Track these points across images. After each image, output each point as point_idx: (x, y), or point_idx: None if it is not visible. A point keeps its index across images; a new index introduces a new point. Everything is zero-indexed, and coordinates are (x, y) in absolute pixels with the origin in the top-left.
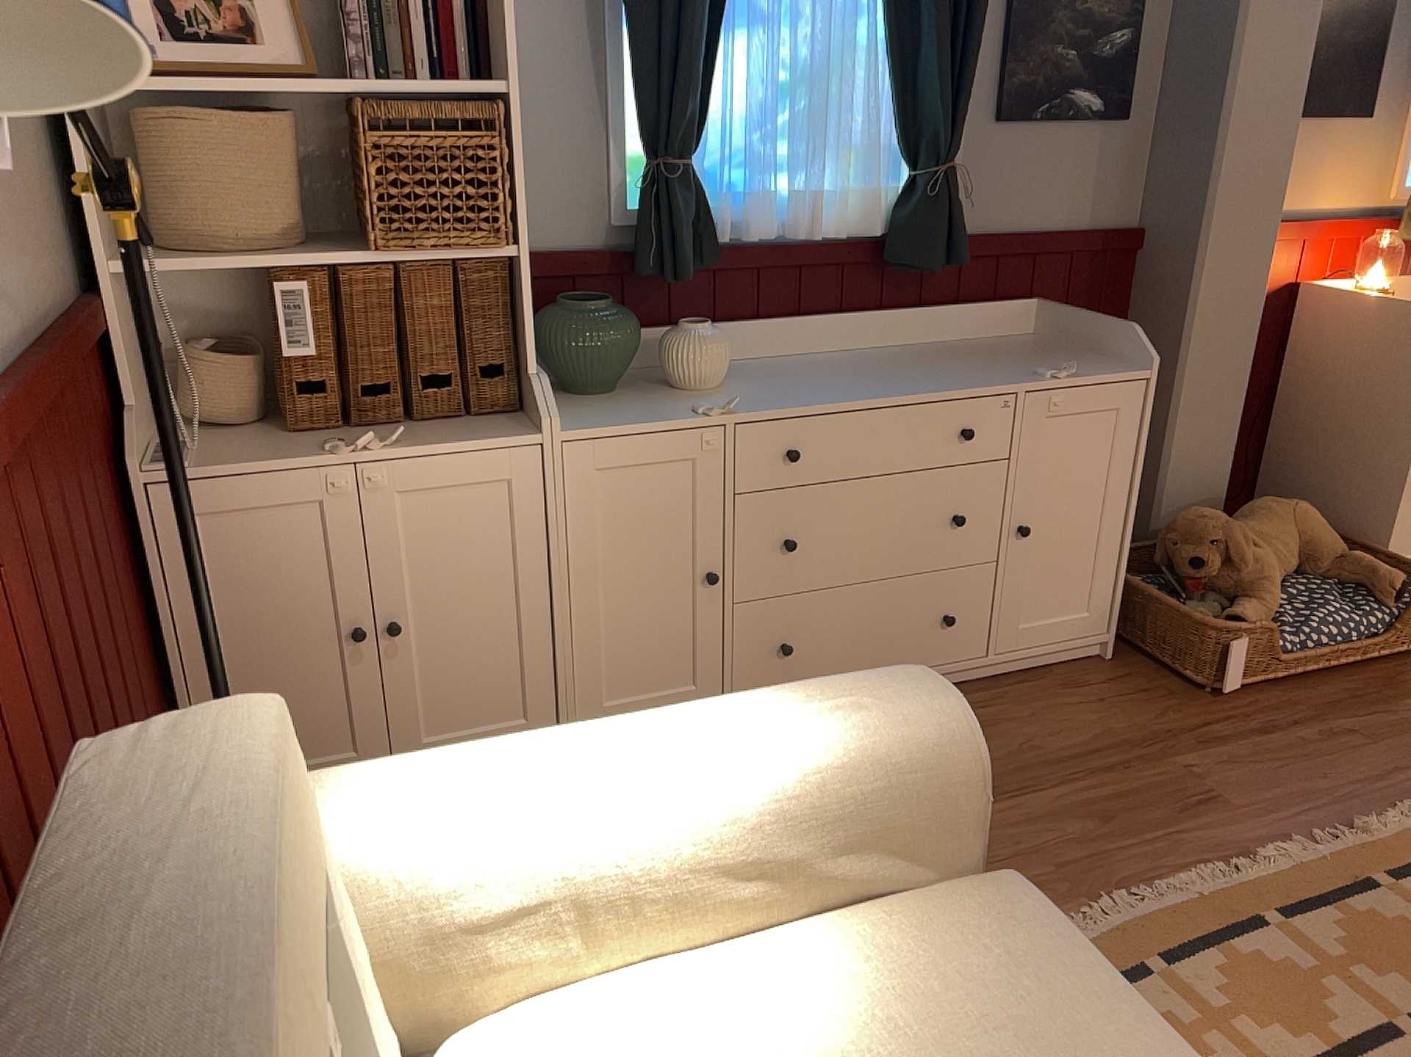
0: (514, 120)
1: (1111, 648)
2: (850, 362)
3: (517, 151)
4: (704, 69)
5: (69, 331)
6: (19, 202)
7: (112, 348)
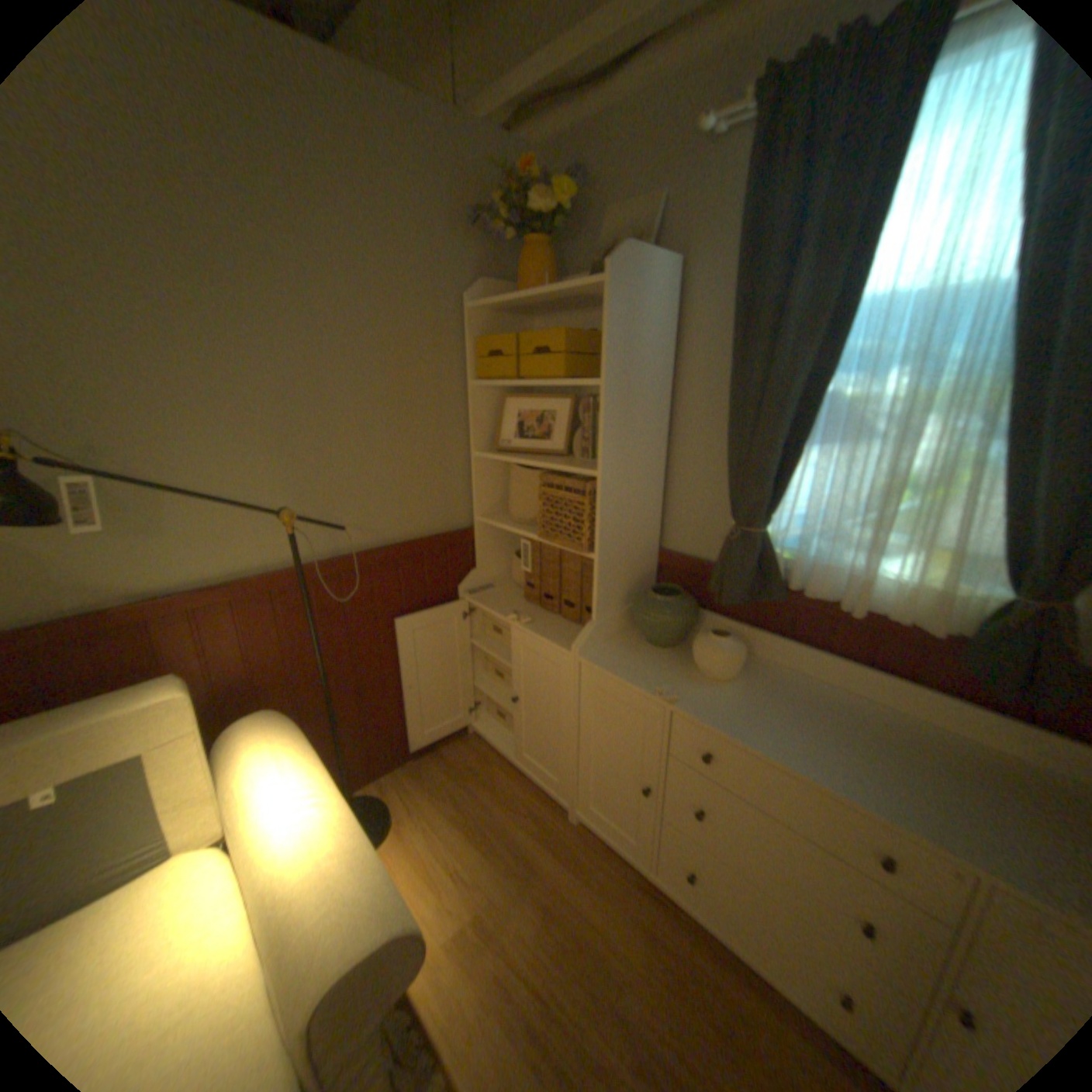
0: (602, 491)
1: None
2: (877, 726)
3: (601, 507)
4: (784, 470)
5: (422, 540)
6: (417, 496)
7: (477, 545)
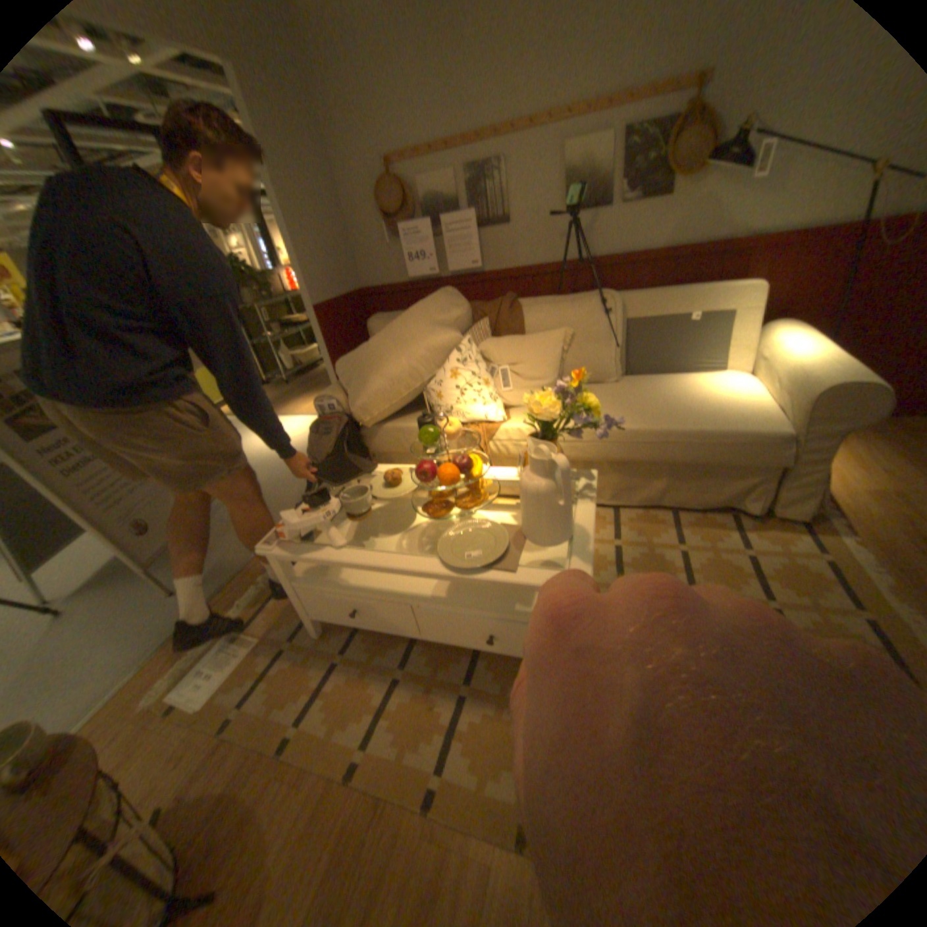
0: None
1: None
2: None
3: None
4: None
5: None
6: None
7: None
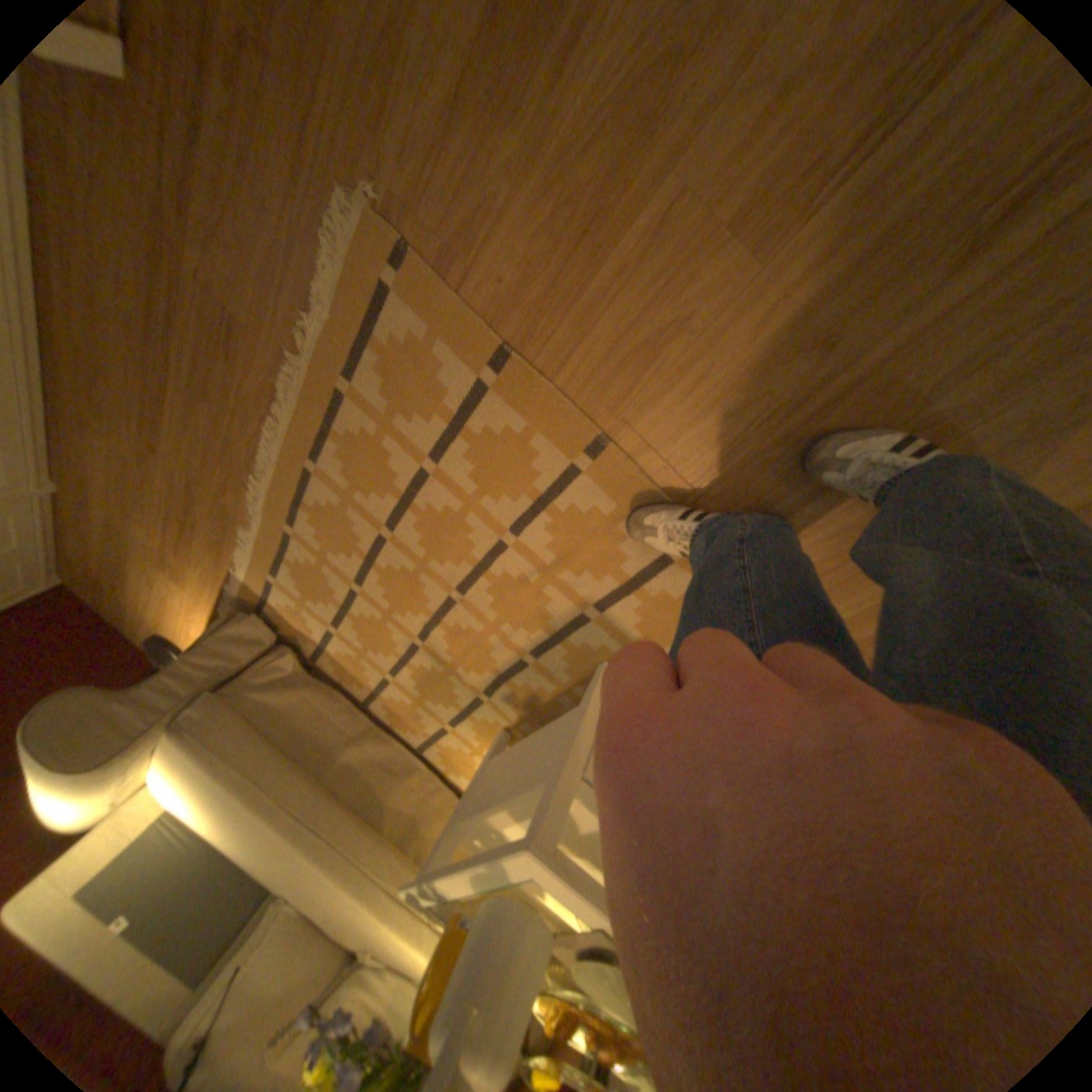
0: None
1: None
2: None
3: None
4: None
5: None
6: None
7: None
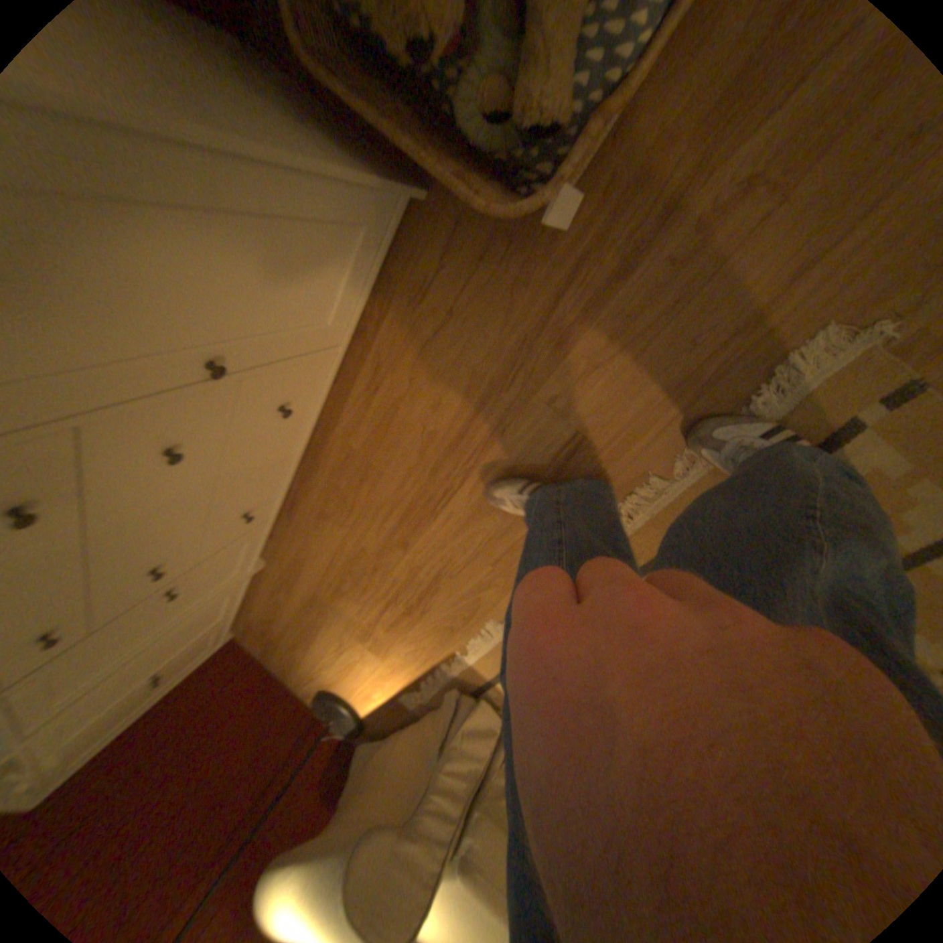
0: None
1: (416, 185)
2: None
3: None
4: None
5: None
6: None
7: None
